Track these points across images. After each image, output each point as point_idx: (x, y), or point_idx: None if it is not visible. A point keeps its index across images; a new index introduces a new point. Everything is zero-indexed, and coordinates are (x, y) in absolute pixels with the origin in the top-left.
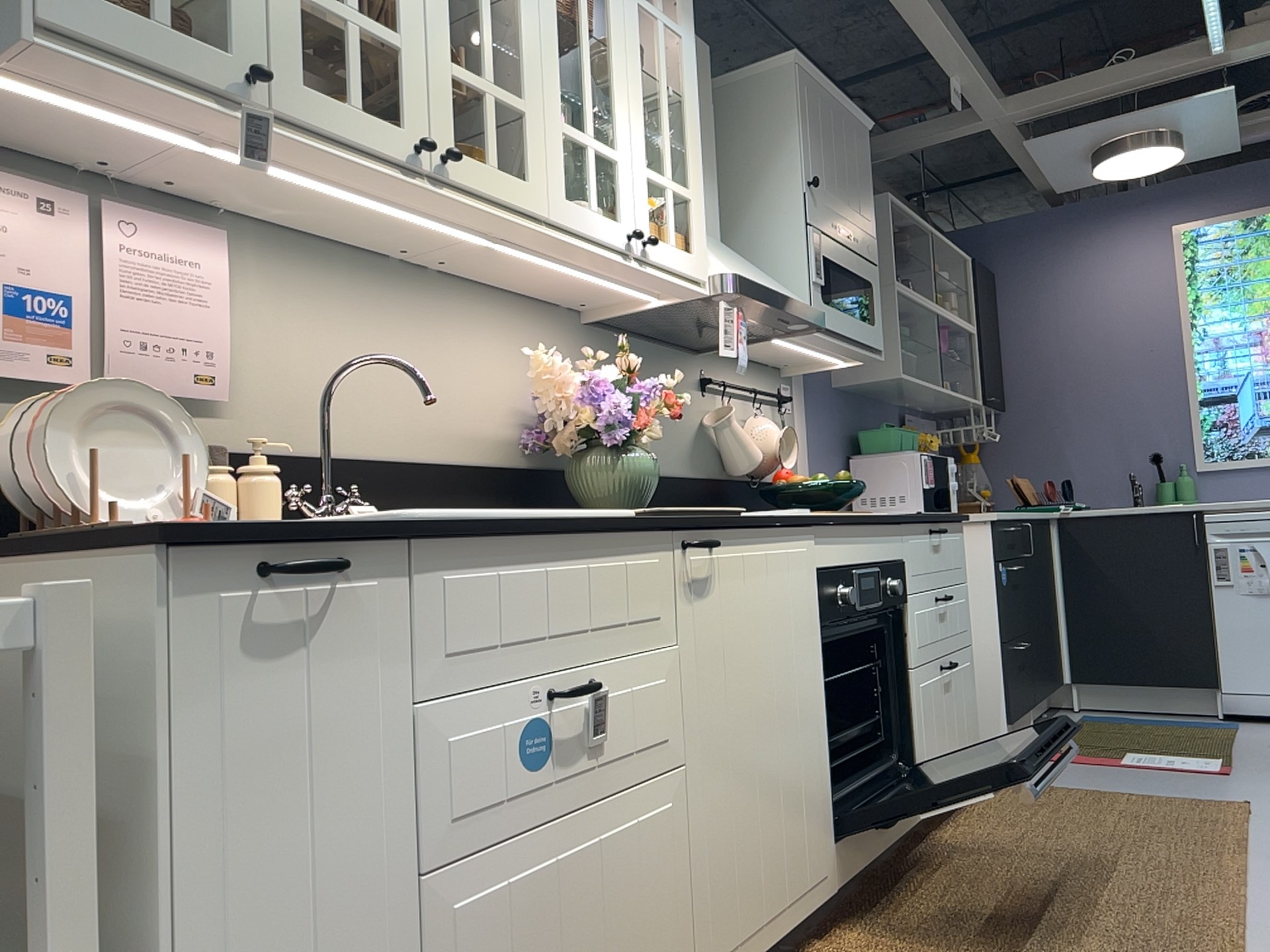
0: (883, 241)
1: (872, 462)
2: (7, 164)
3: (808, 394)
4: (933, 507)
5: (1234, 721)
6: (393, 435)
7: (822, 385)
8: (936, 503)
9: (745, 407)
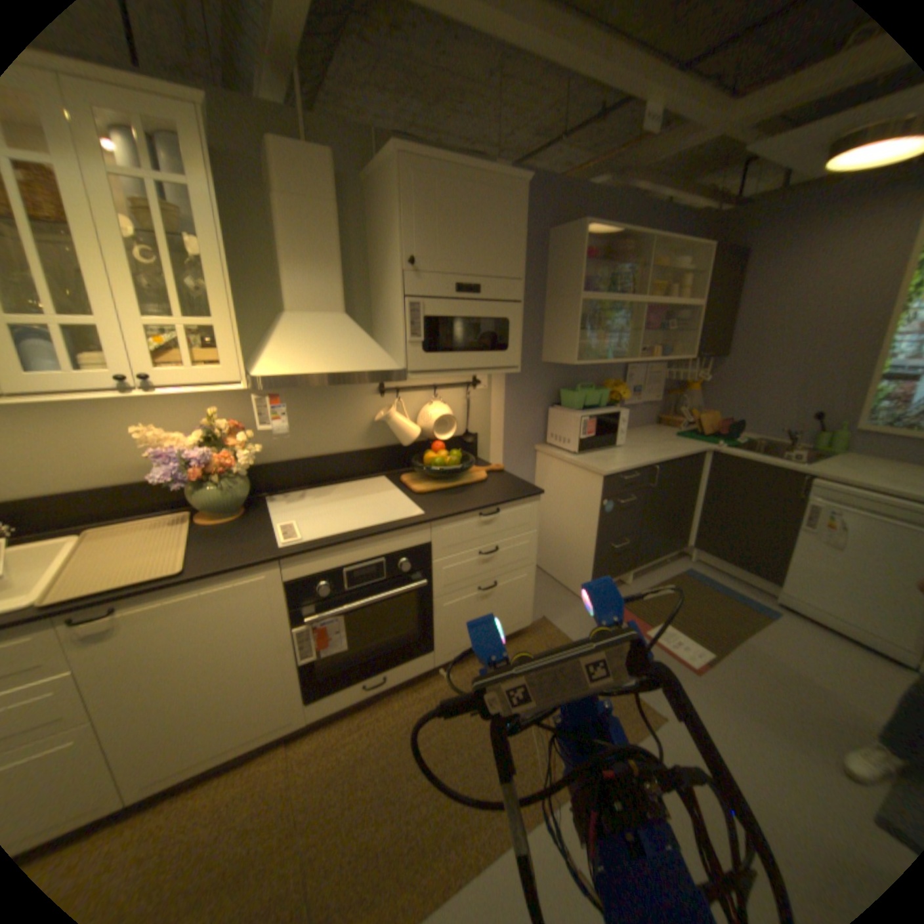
0: (588, 256)
1: (558, 414)
2: None
3: (505, 375)
4: (590, 449)
5: (783, 615)
6: (64, 480)
7: (524, 366)
8: (602, 442)
9: (427, 398)
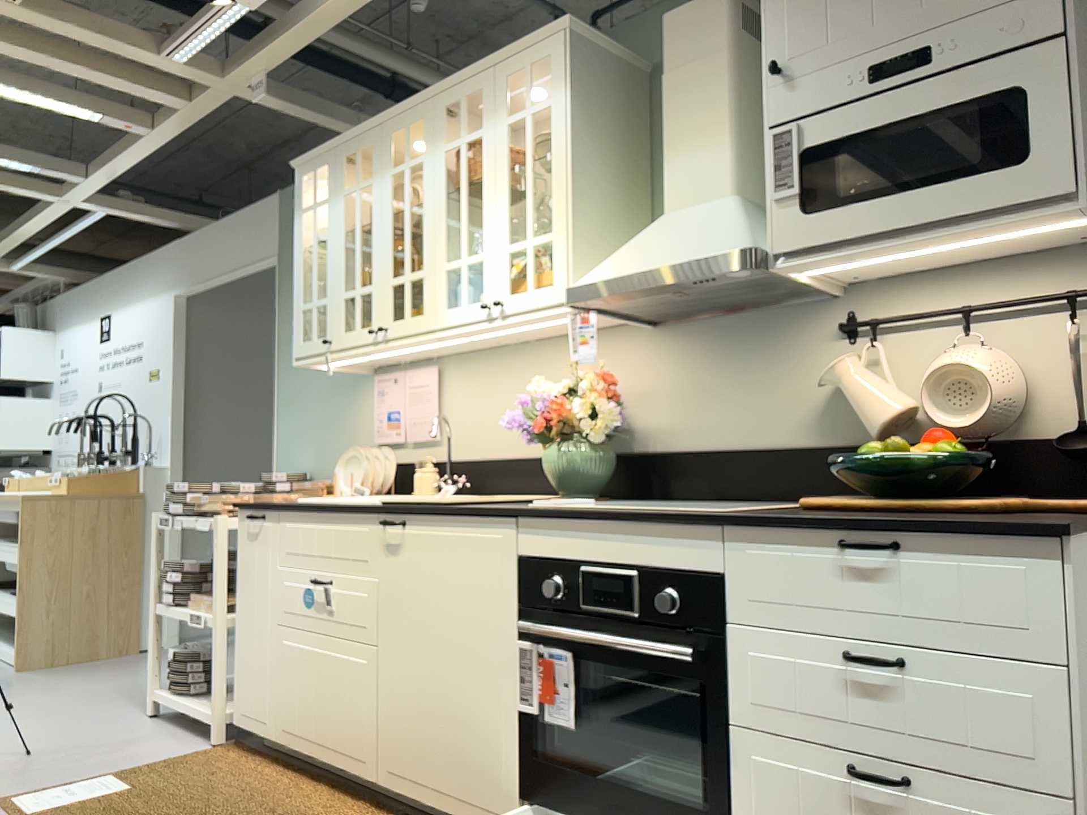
0: None
1: None
2: (391, 368)
3: None
4: None
5: None
6: (506, 444)
7: None
8: None
9: (957, 336)
